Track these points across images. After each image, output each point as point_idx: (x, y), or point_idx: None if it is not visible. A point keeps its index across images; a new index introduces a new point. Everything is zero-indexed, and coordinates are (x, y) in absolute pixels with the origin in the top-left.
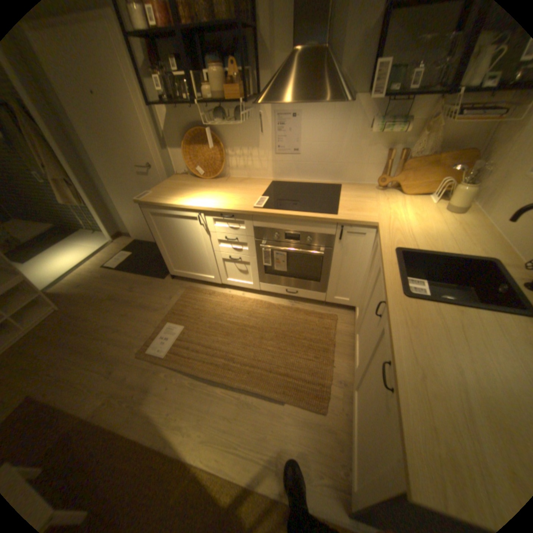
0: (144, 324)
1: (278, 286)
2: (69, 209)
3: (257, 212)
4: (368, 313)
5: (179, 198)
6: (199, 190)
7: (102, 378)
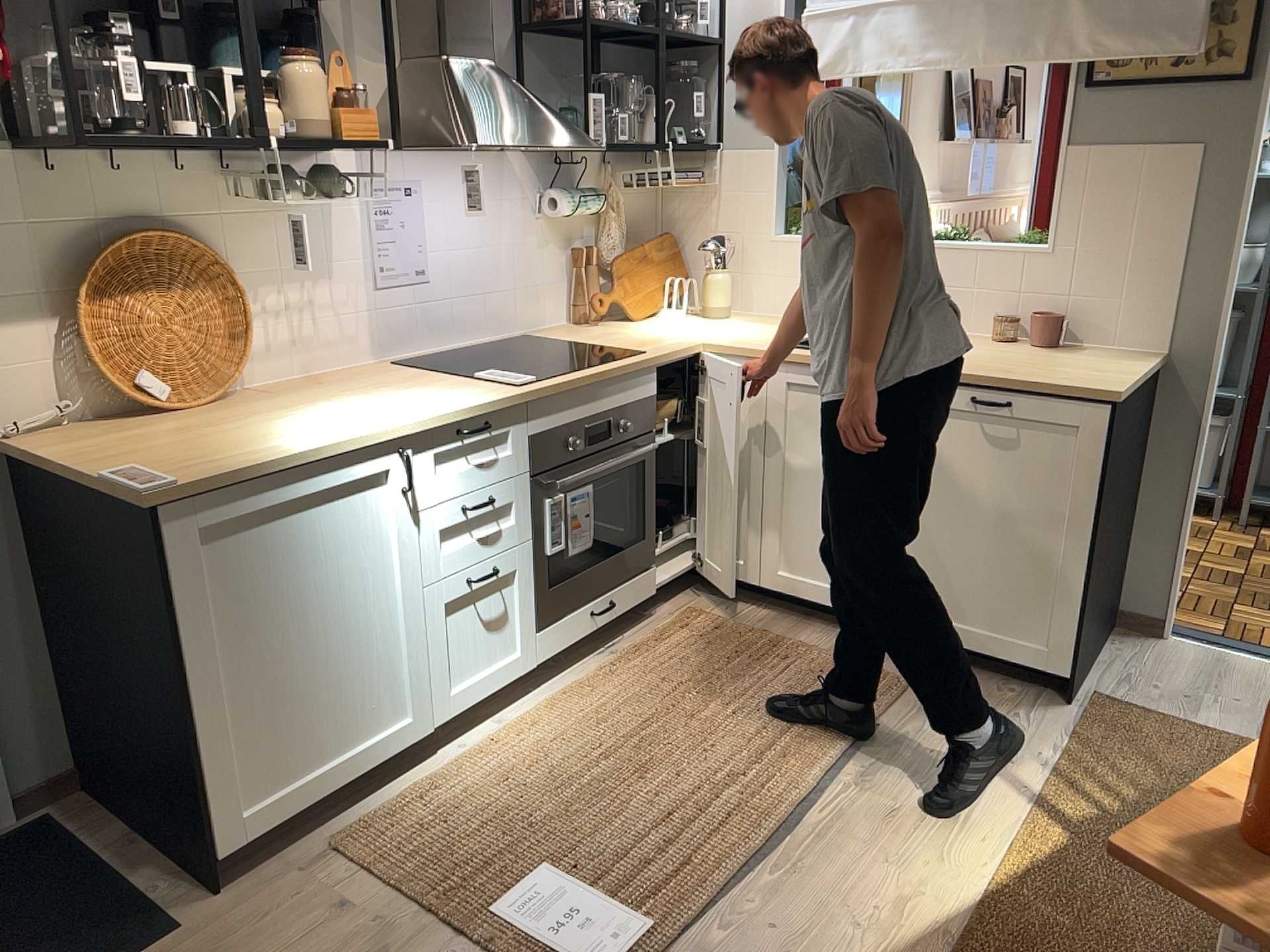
0: None
1: (577, 616)
2: None
3: (543, 387)
4: (803, 485)
5: (294, 439)
6: (275, 419)
7: None
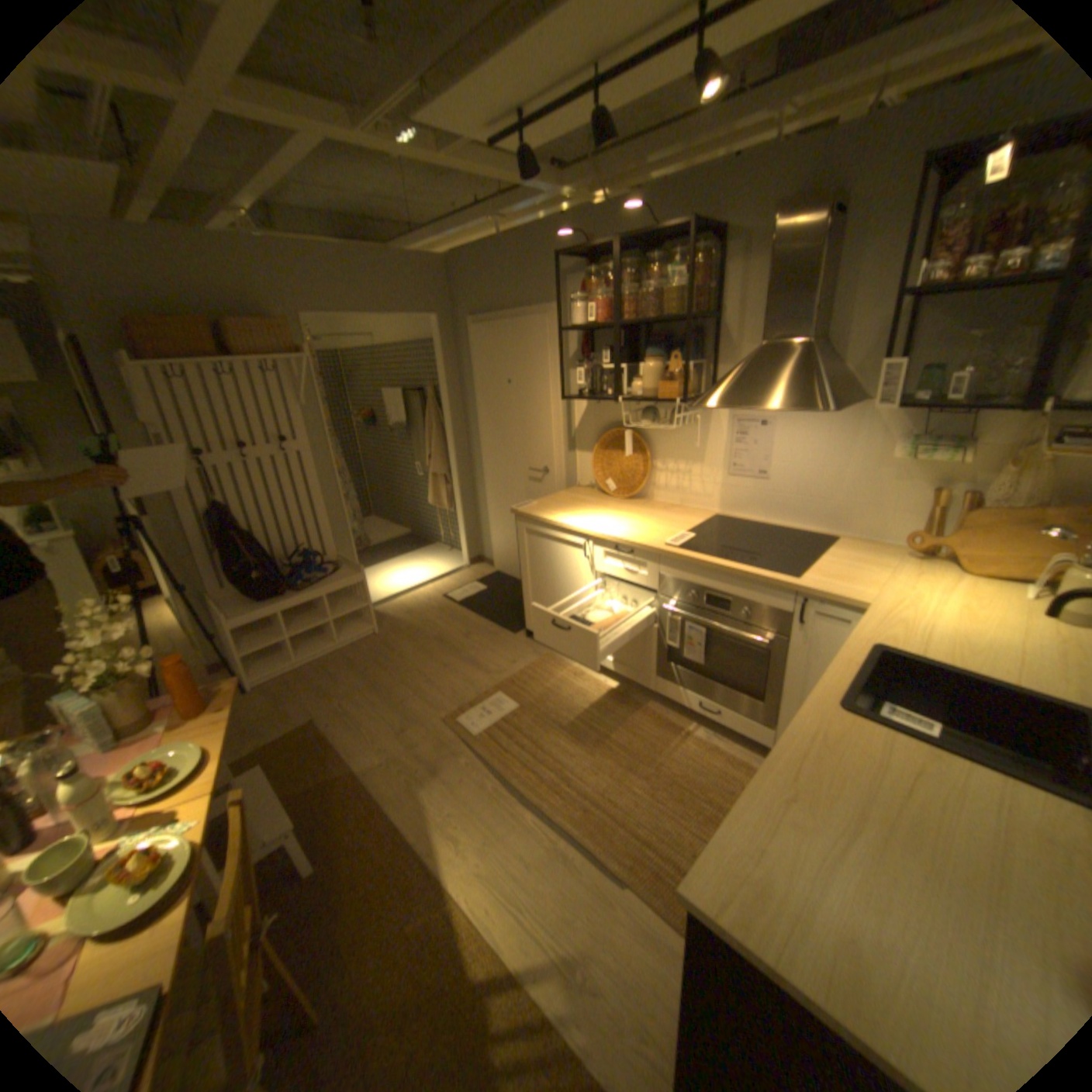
0: (466, 686)
1: (687, 692)
2: (435, 515)
3: (666, 551)
4: None
5: (566, 516)
6: (598, 510)
7: (391, 735)
